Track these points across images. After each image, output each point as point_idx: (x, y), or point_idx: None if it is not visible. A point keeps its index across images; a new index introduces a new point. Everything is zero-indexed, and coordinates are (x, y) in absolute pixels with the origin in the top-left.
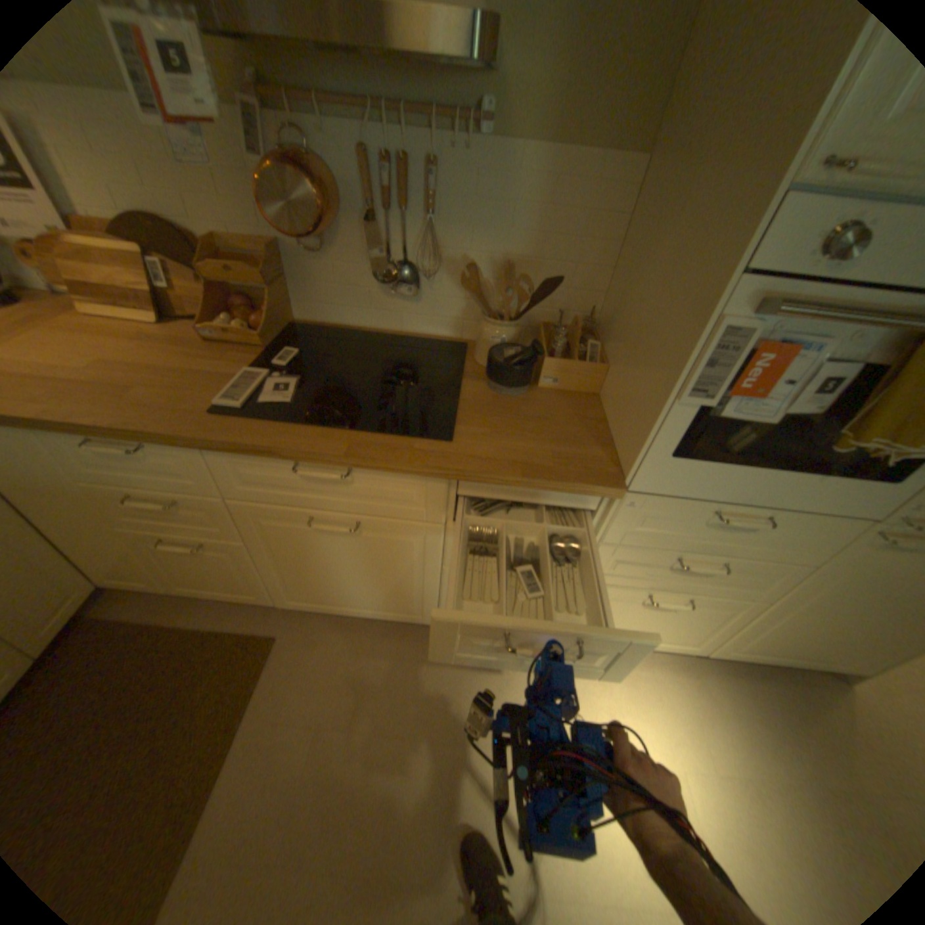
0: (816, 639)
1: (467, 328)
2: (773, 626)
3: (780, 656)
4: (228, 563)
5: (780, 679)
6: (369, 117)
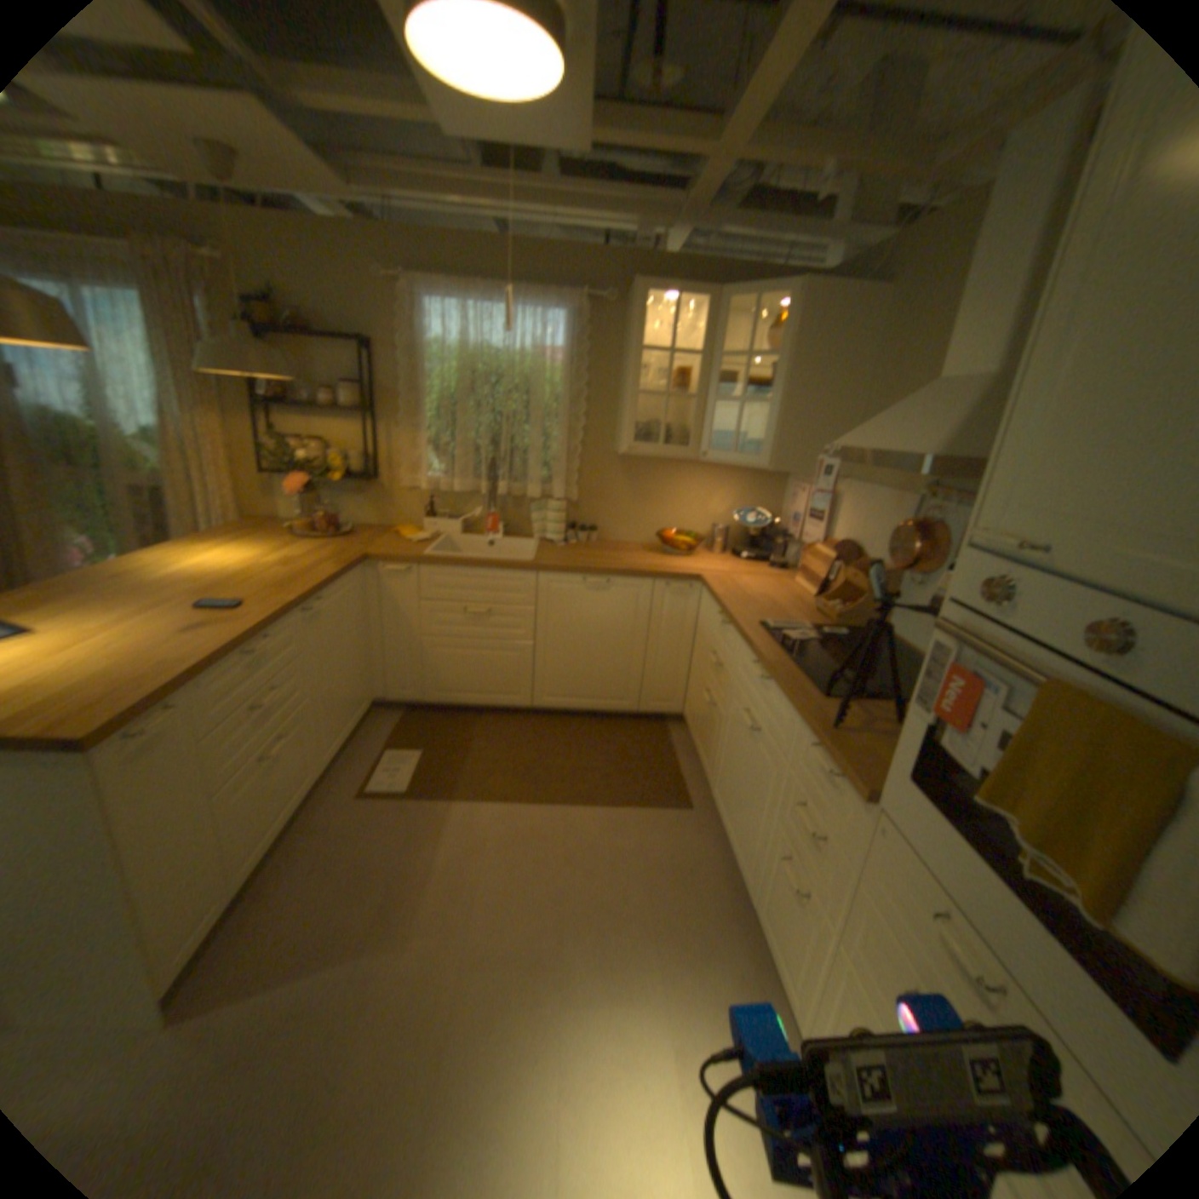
0: None
1: None
2: None
3: None
4: (716, 730)
5: None
6: None
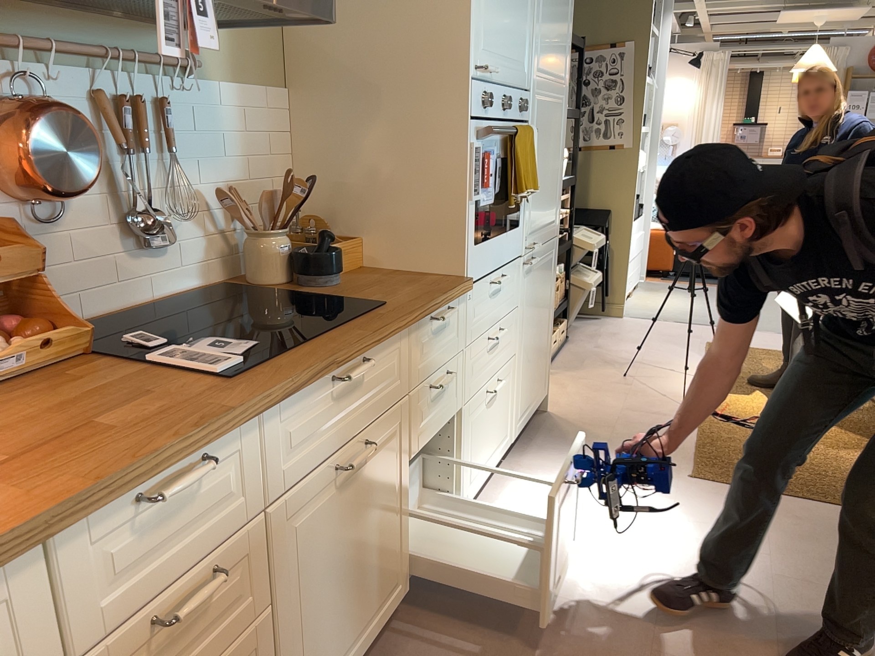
0: (530, 373)
1: (215, 269)
2: (520, 375)
3: (527, 406)
4: None
5: (532, 433)
6: (103, 70)
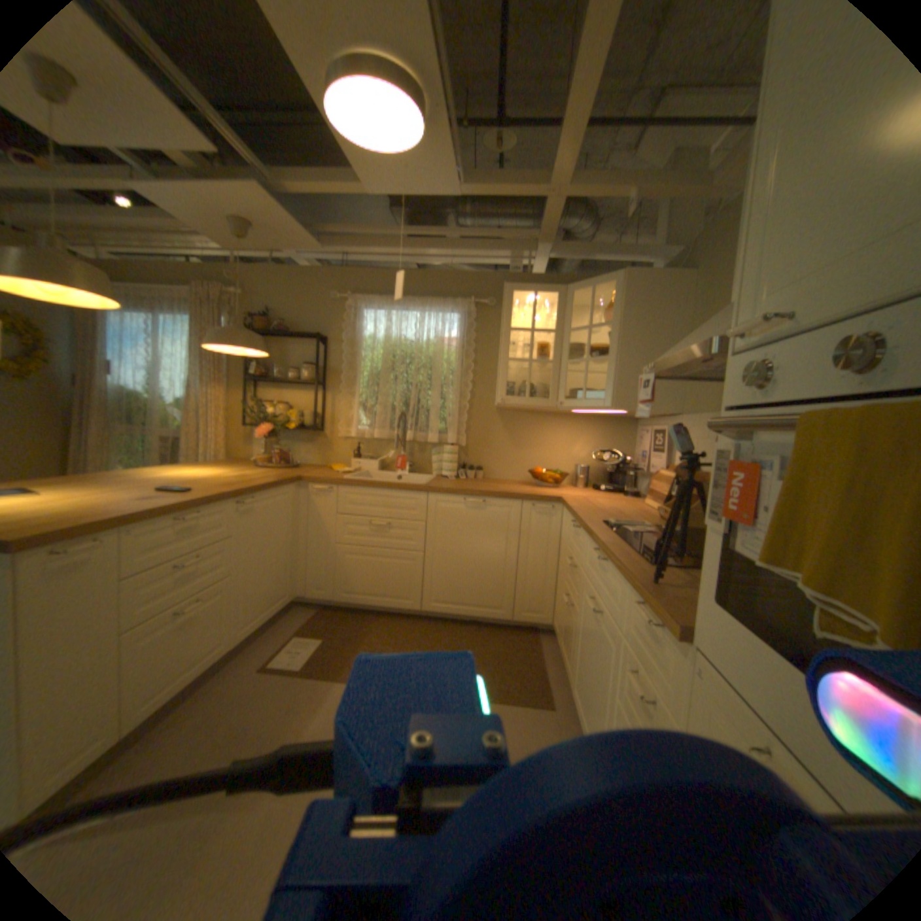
0: None
1: None
2: None
3: None
4: (573, 629)
5: None
6: None
